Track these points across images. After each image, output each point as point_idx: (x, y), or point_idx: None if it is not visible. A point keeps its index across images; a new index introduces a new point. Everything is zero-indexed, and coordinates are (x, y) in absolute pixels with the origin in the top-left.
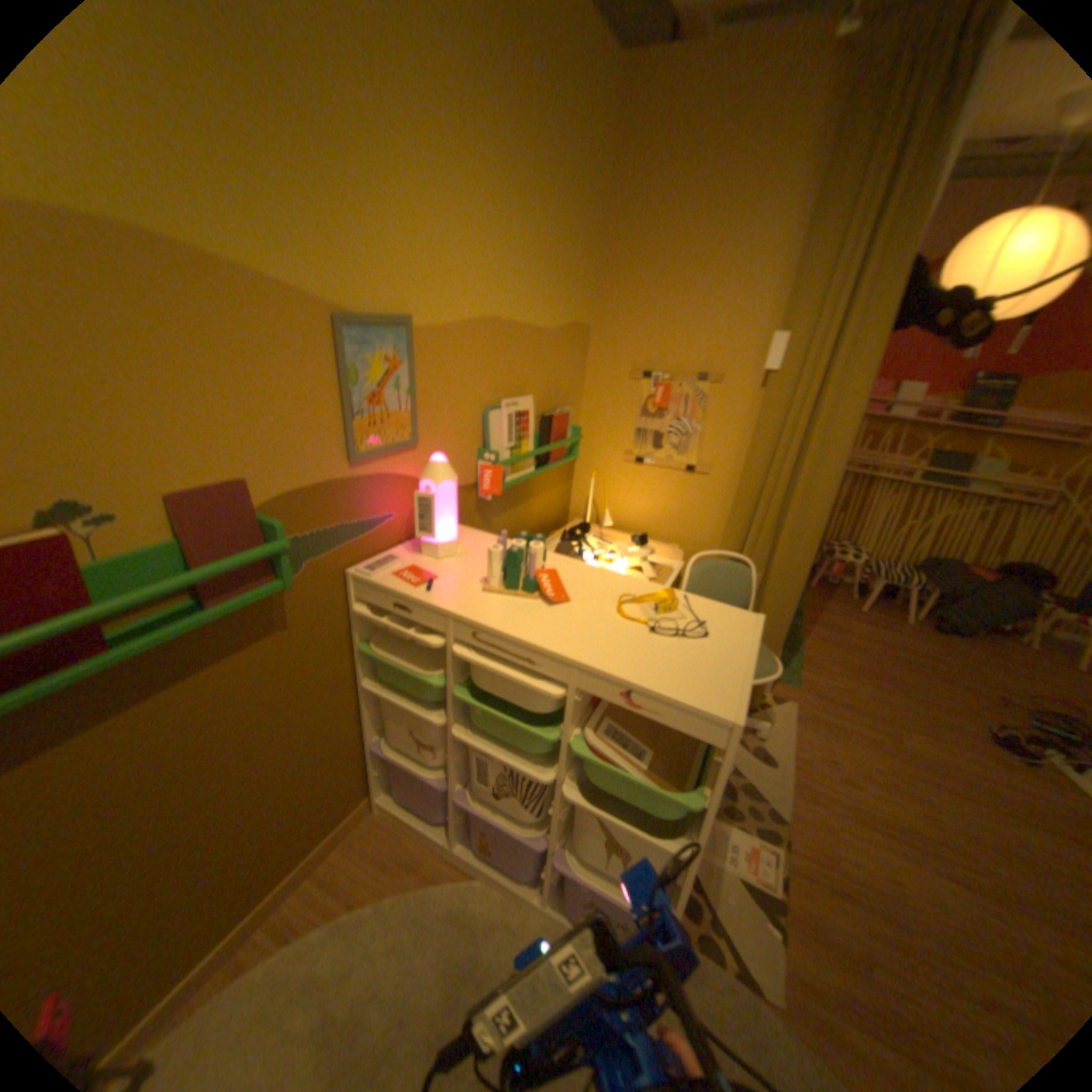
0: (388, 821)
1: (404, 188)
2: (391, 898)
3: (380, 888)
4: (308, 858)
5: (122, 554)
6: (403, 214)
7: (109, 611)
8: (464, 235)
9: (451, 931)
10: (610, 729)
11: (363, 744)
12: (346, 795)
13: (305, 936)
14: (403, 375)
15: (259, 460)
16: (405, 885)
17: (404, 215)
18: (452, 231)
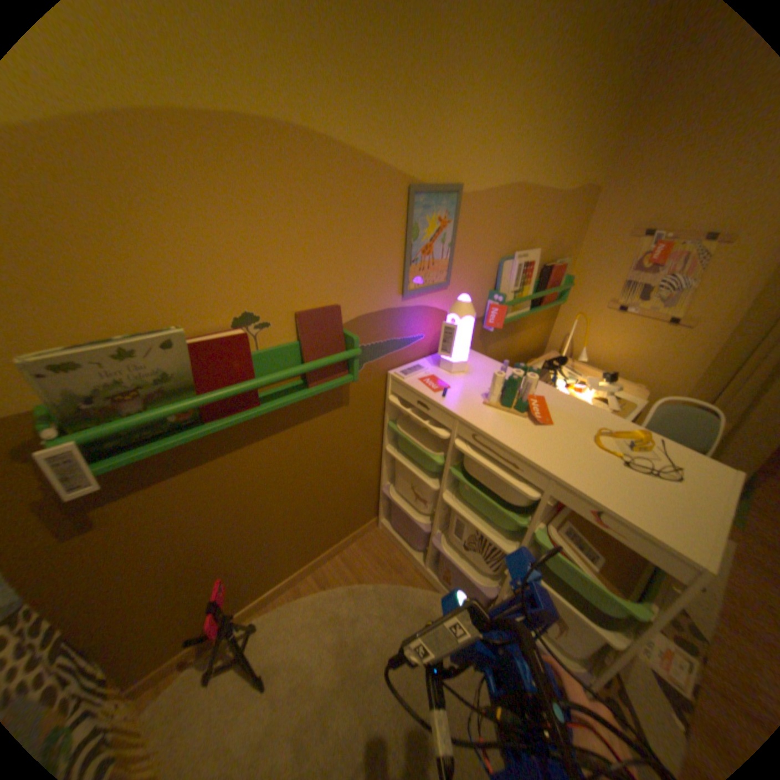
0: (387, 536)
1: (475, 77)
2: (385, 586)
3: (379, 577)
4: (340, 544)
5: (271, 349)
6: (471, 100)
7: (261, 383)
8: (513, 113)
9: (421, 621)
10: (570, 531)
11: (379, 485)
12: (365, 513)
13: (334, 590)
14: (447, 233)
15: (349, 294)
16: (394, 580)
17: (471, 101)
18: (505, 111)
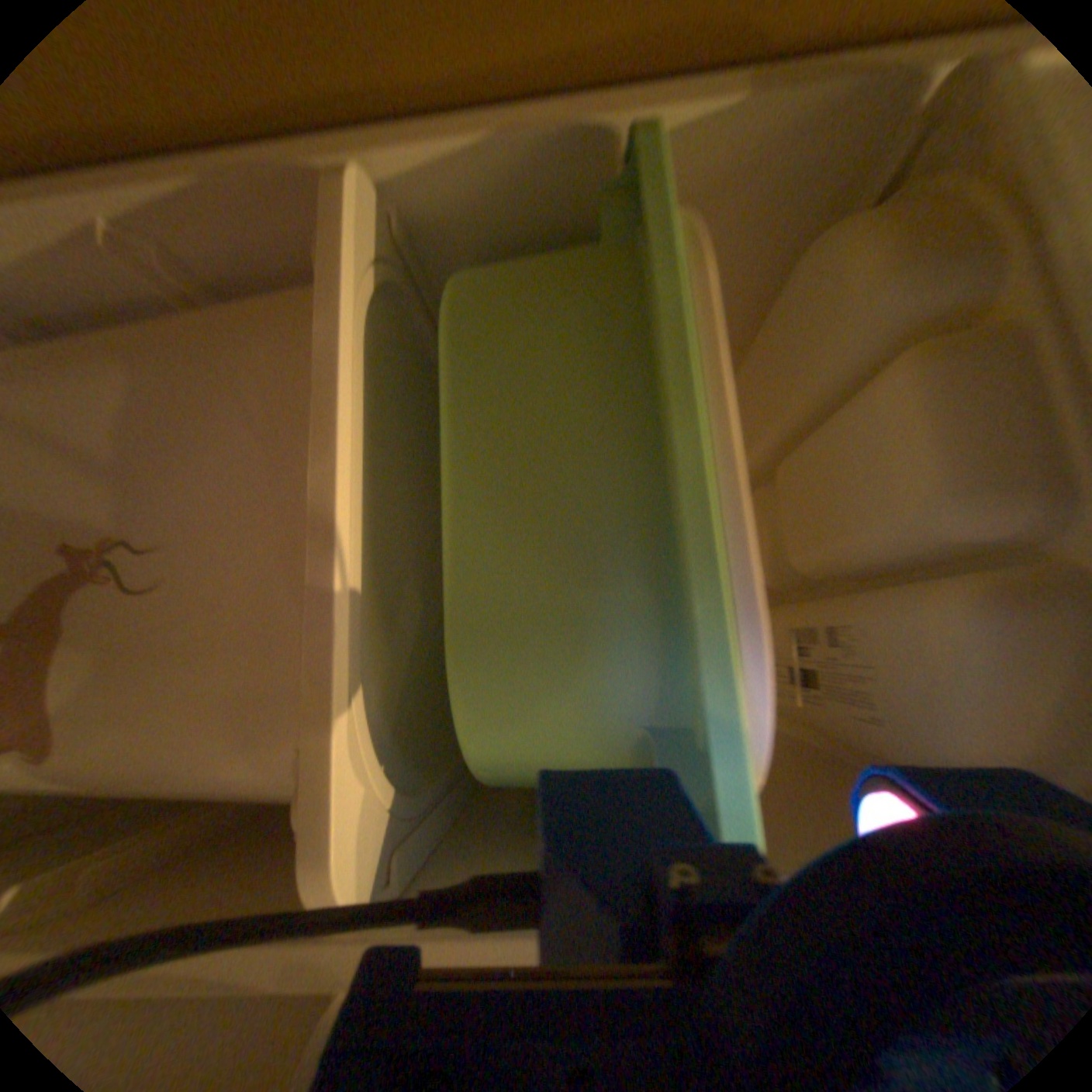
0: None
1: None
2: None
3: None
4: None
5: None
6: None
7: None
8: None
9: None
10: None
11: None
12: None
13: None
14: None
15: None
16: None
17: None
18: None
